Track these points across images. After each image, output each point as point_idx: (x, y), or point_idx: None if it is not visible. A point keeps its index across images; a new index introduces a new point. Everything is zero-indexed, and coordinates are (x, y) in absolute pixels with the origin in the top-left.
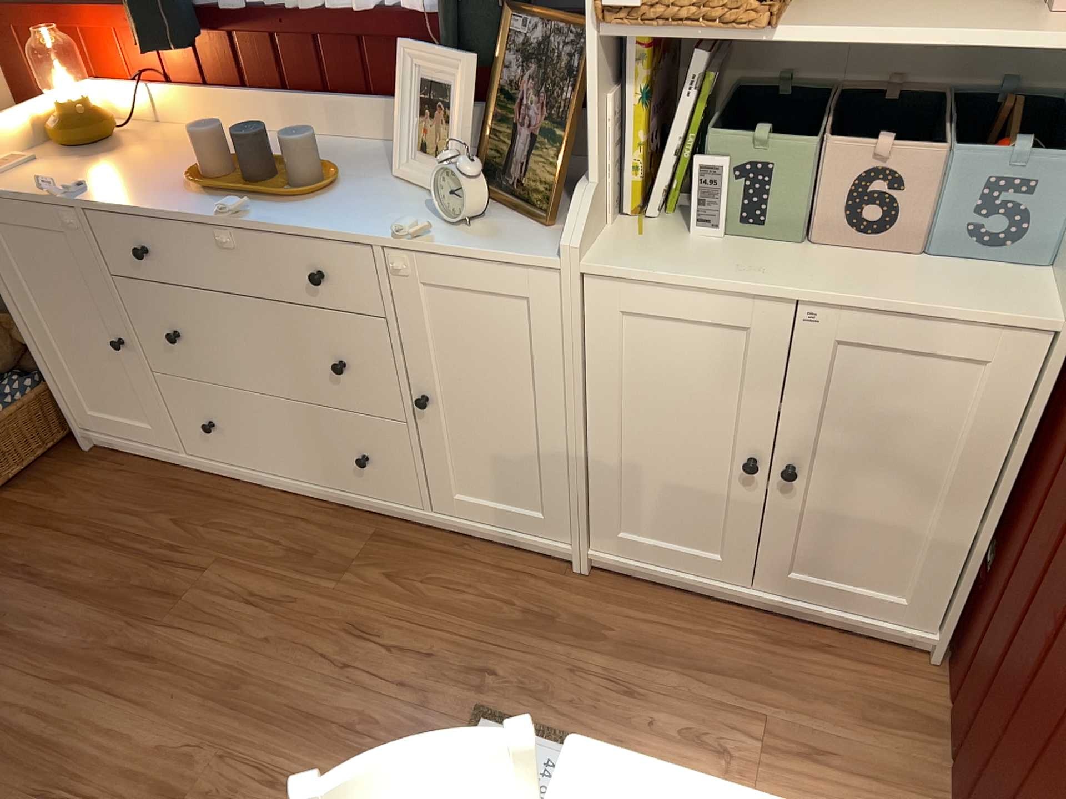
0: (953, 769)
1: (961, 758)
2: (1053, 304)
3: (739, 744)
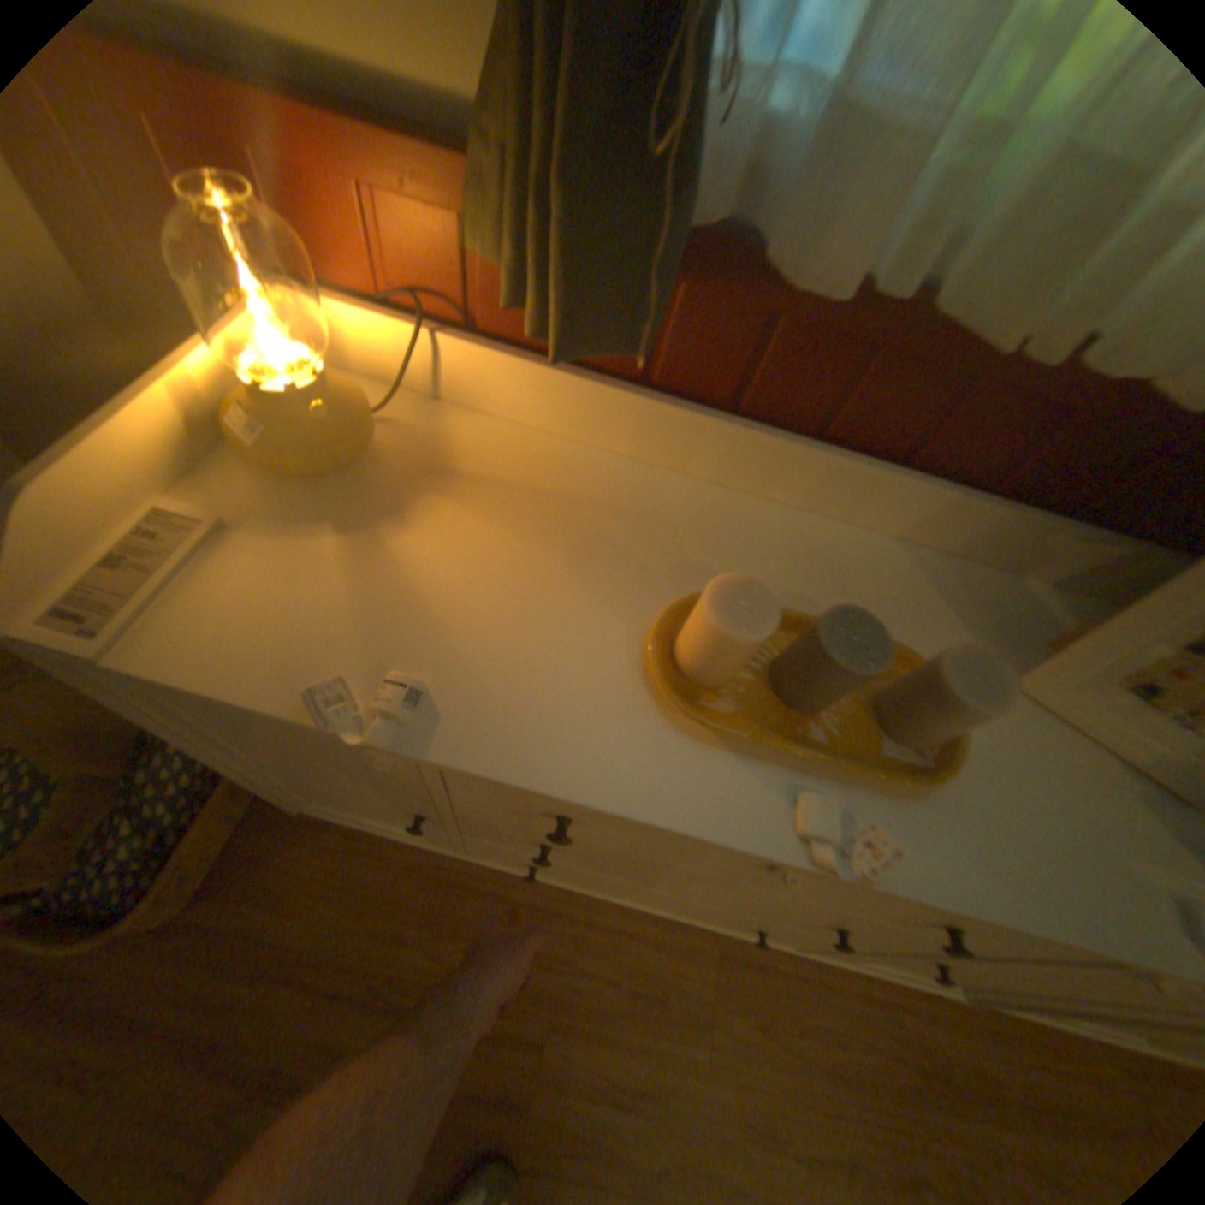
0: None
1: None
2: None
3: None
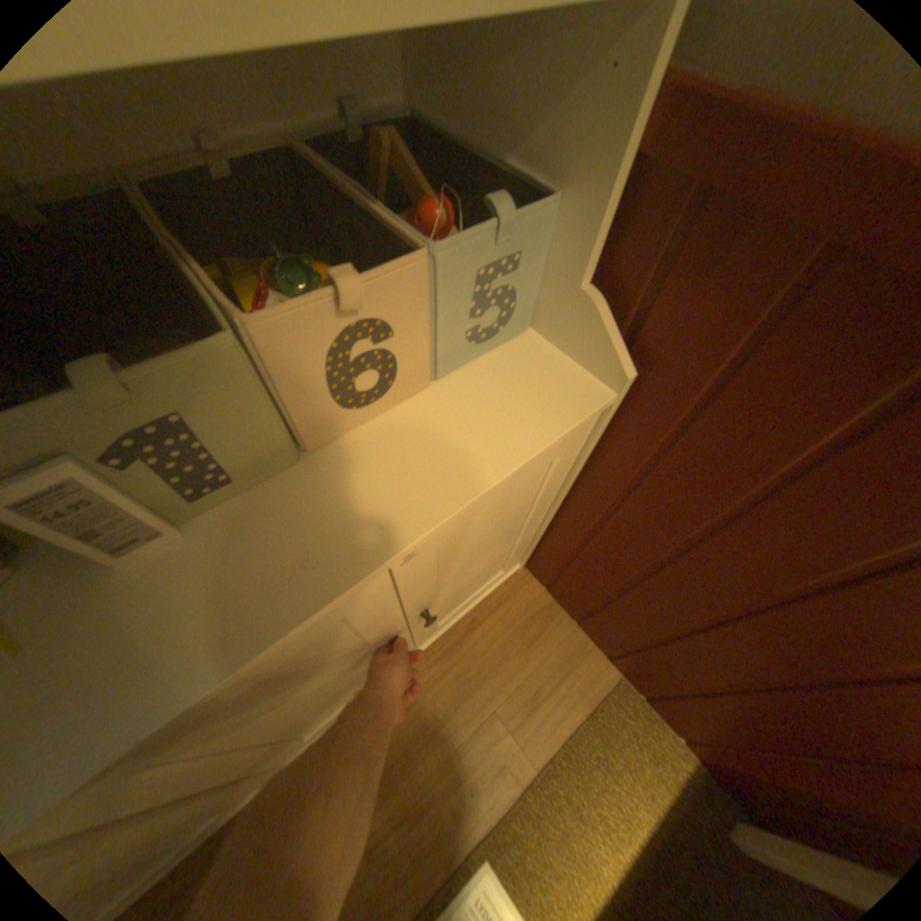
0: (579, 628)
1: (584, 625)
2: (589, 381)
3: (502, 755)
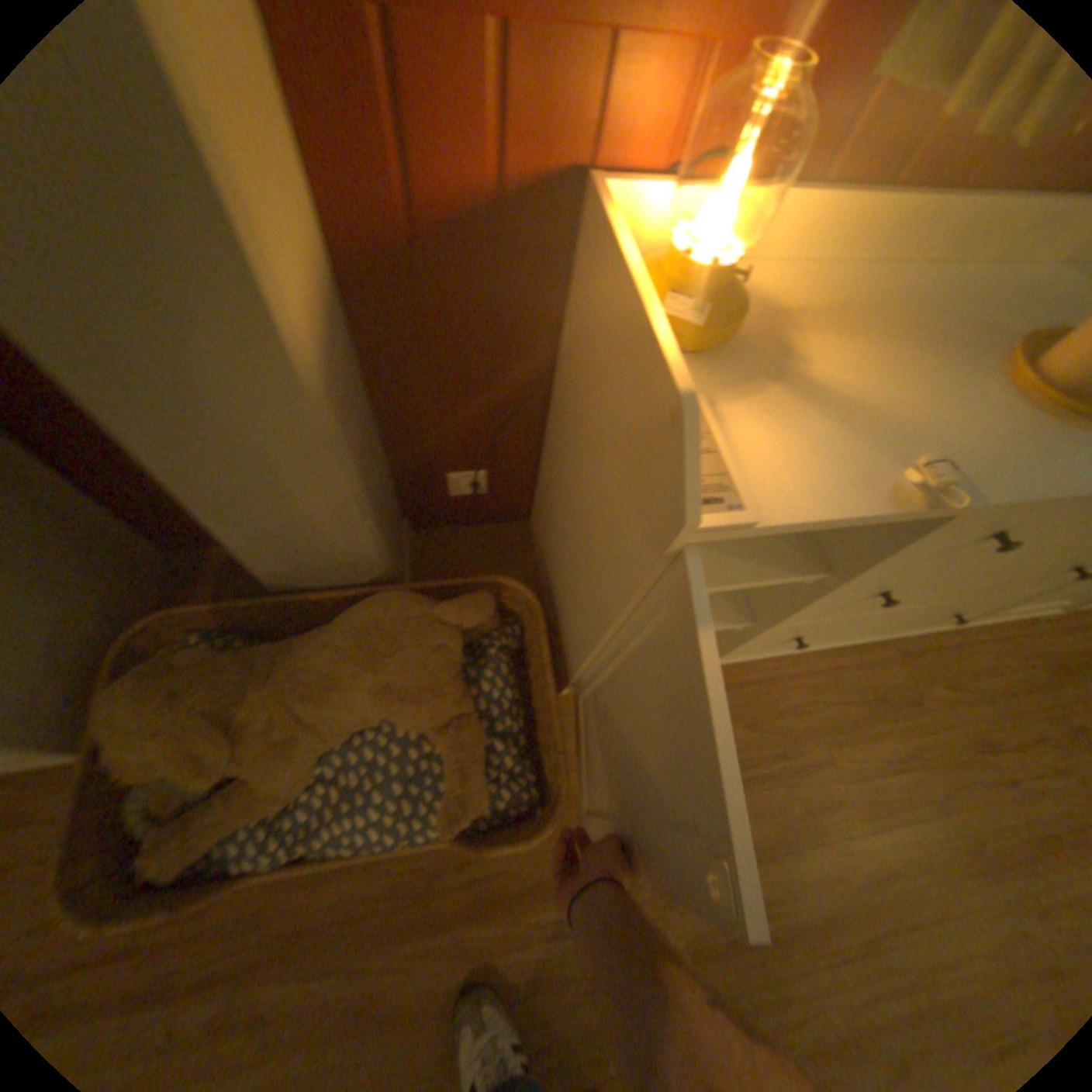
0: None
1: None
2: None
3: None
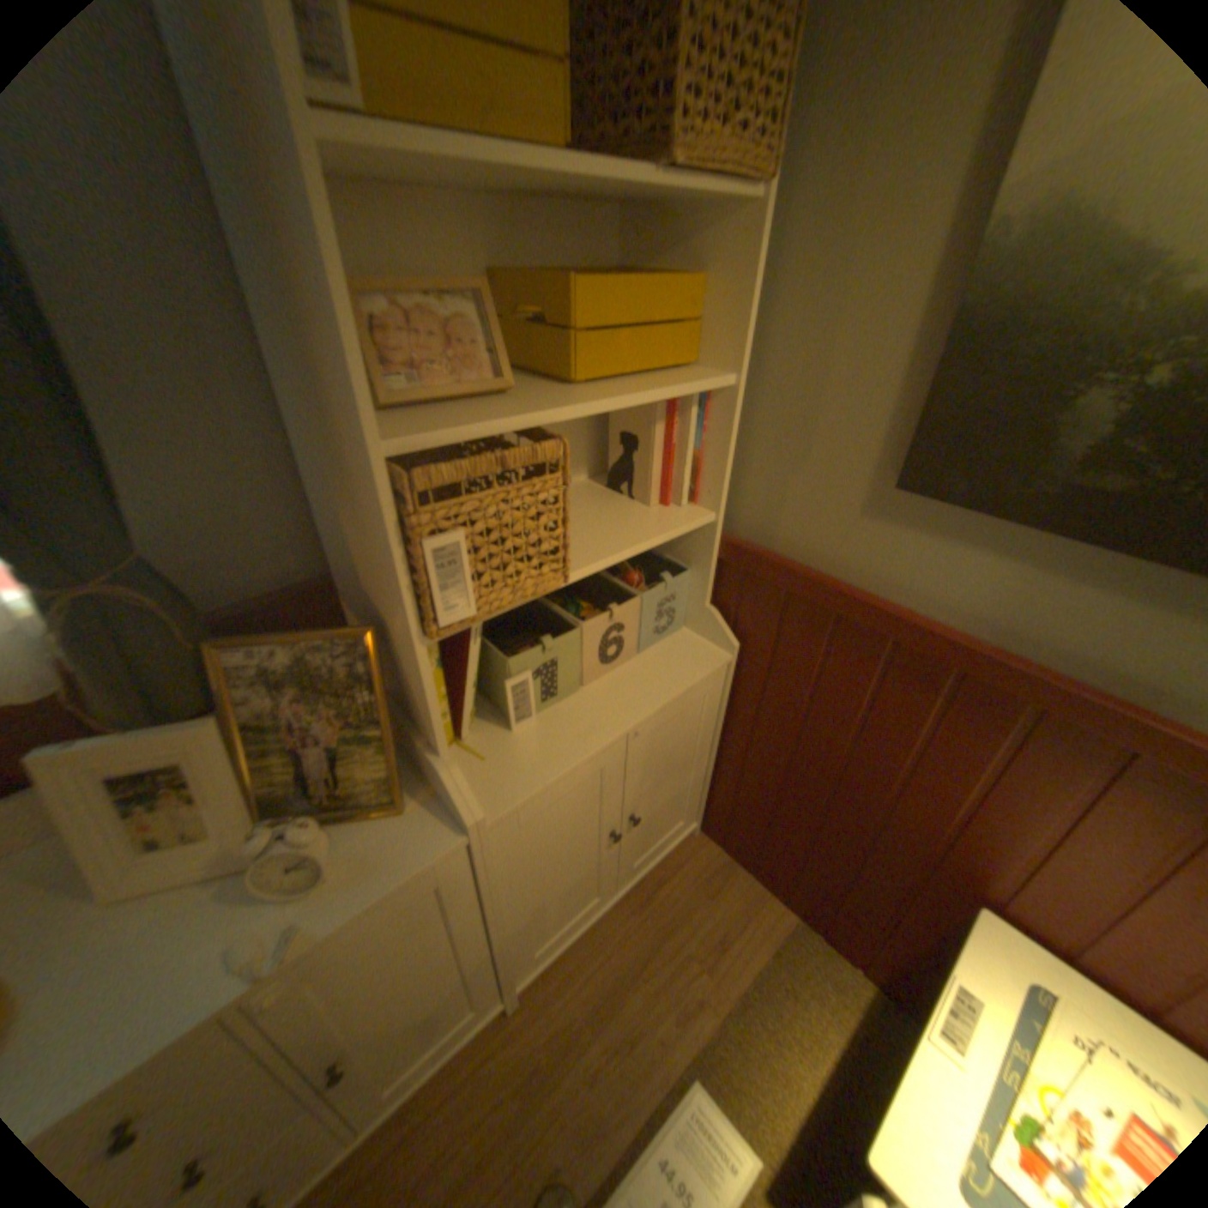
0: (756, 882)
1: (759, 874)
2: (716, 651)
3: (700, 992)
